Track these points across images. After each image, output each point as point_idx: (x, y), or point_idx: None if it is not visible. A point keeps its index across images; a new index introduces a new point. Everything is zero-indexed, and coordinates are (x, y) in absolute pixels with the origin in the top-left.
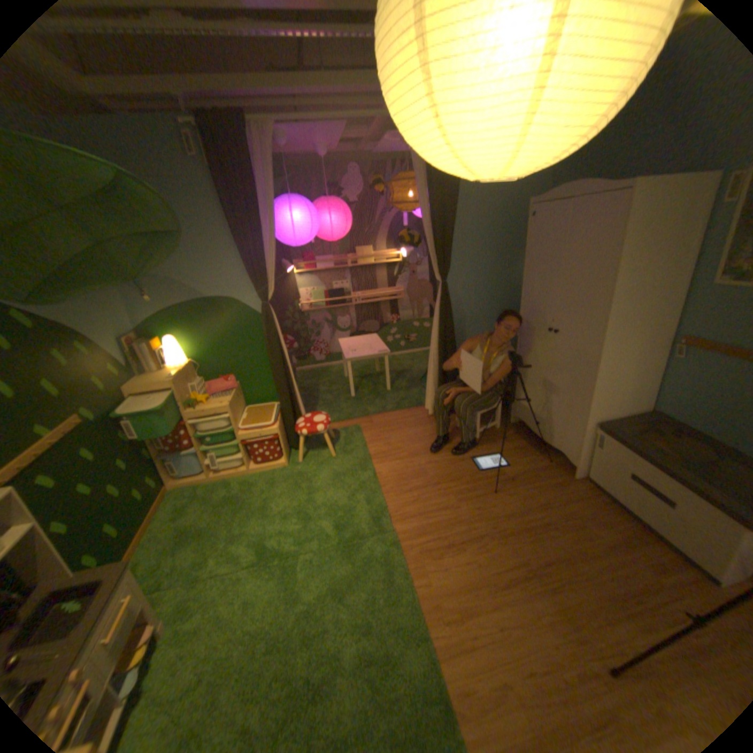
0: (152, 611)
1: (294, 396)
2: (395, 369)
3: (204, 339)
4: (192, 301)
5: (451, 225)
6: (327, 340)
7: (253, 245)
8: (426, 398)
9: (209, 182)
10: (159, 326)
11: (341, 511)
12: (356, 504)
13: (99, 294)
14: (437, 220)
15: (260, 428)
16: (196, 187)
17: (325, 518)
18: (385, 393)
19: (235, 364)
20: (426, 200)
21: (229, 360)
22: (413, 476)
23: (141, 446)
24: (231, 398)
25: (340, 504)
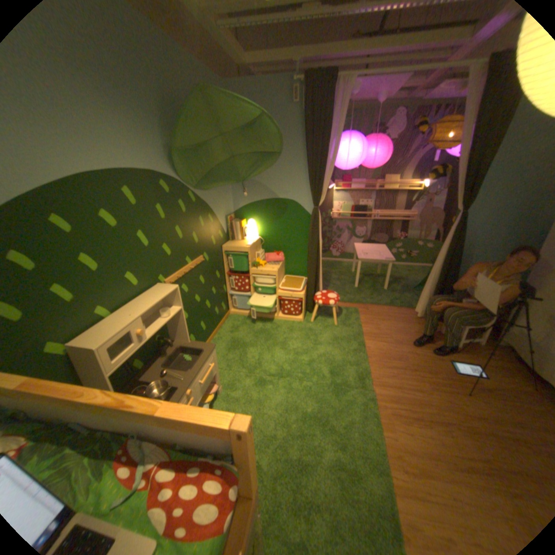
0: (218, 377)
1: (318, 276)
2: (394, 275)
3: (270, 225)
4: (270, 200)
5: (488, 163)
6: (344, 242)
7: (319, 166)
8: (418, 303)
9: (301, 120)
10: (247, 212)
11: (335, 363)
12: (347, 362)
13: (223, 188)
14: (475, 157)
15: (292, 292)
16: (292, 123)
17: (324, 364)
18: (383, 290)
19: (285, 246)
20: (469, 140)
21: (282, 242)
22: (395, 358)
23: (224, 283)
24: (279, 267)
25: (335, 358)
